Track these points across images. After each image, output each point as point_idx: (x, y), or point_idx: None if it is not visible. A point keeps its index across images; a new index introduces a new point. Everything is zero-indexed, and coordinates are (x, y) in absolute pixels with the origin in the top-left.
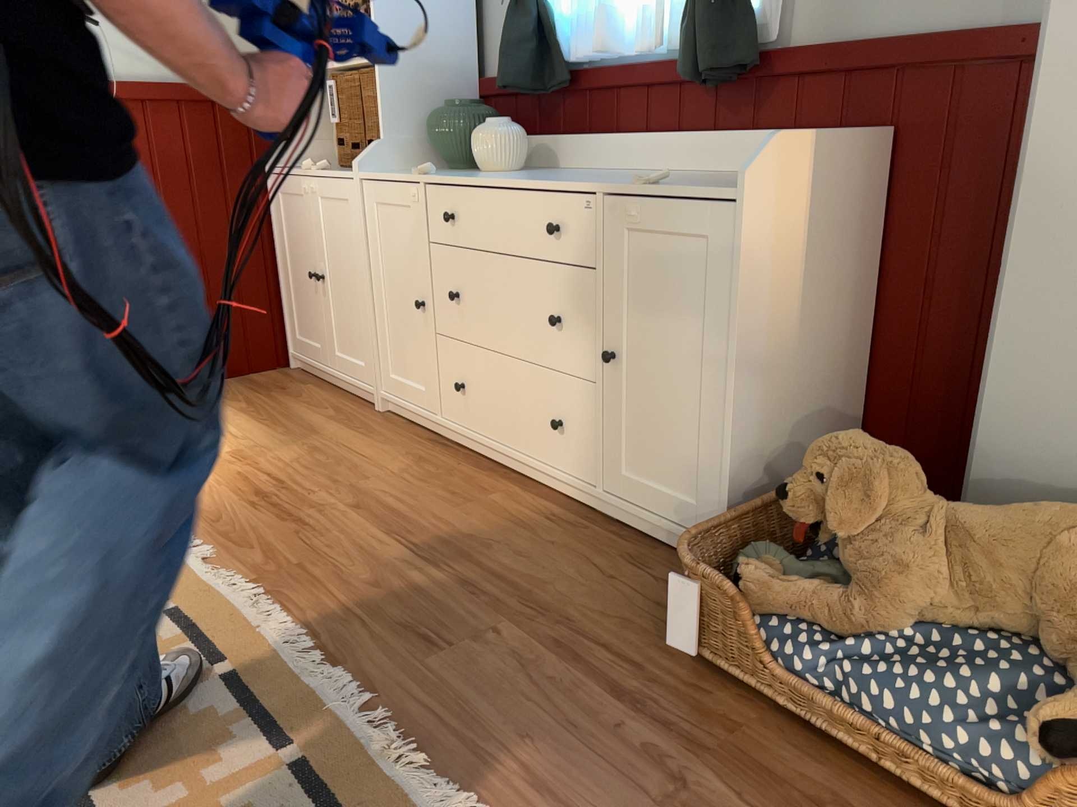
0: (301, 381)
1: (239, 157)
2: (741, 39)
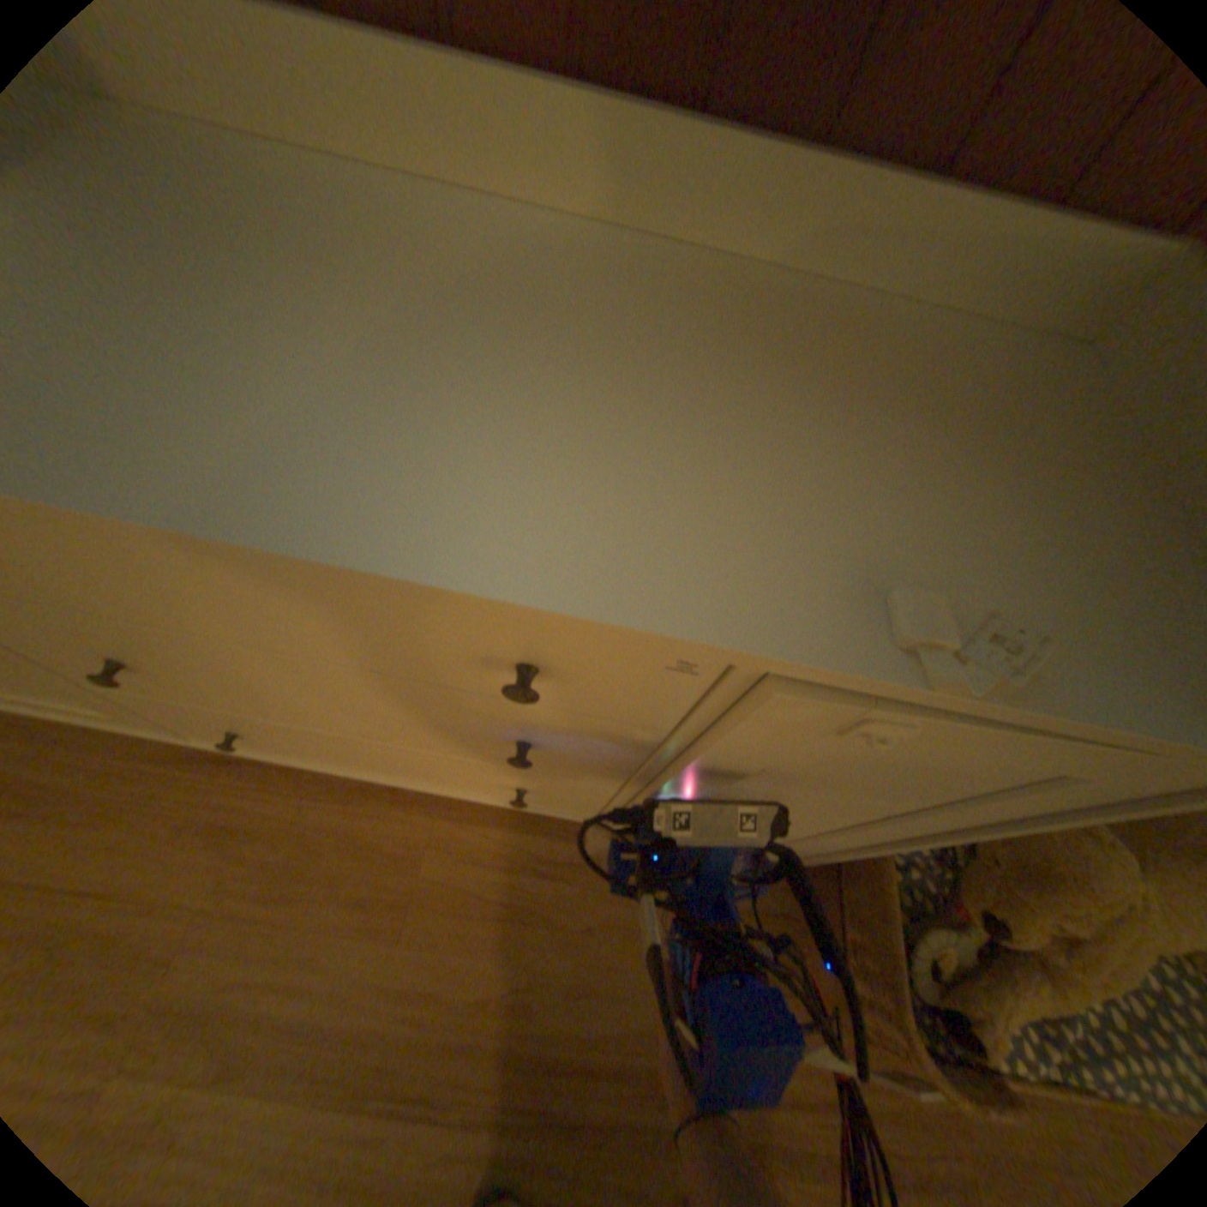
0: None
1: None
2: None
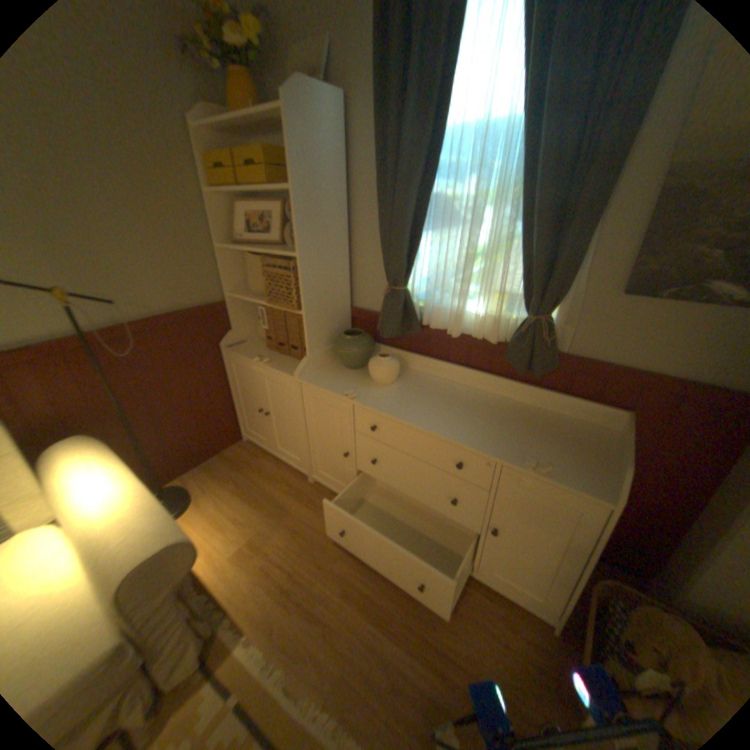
0: (255, 455)
1: (204, 344)
2: (554, 353)
